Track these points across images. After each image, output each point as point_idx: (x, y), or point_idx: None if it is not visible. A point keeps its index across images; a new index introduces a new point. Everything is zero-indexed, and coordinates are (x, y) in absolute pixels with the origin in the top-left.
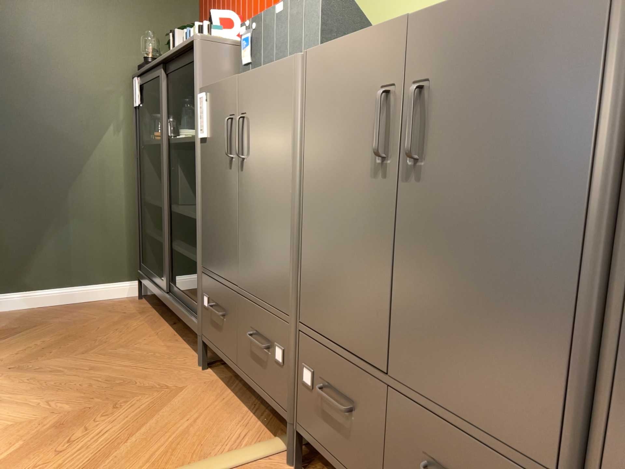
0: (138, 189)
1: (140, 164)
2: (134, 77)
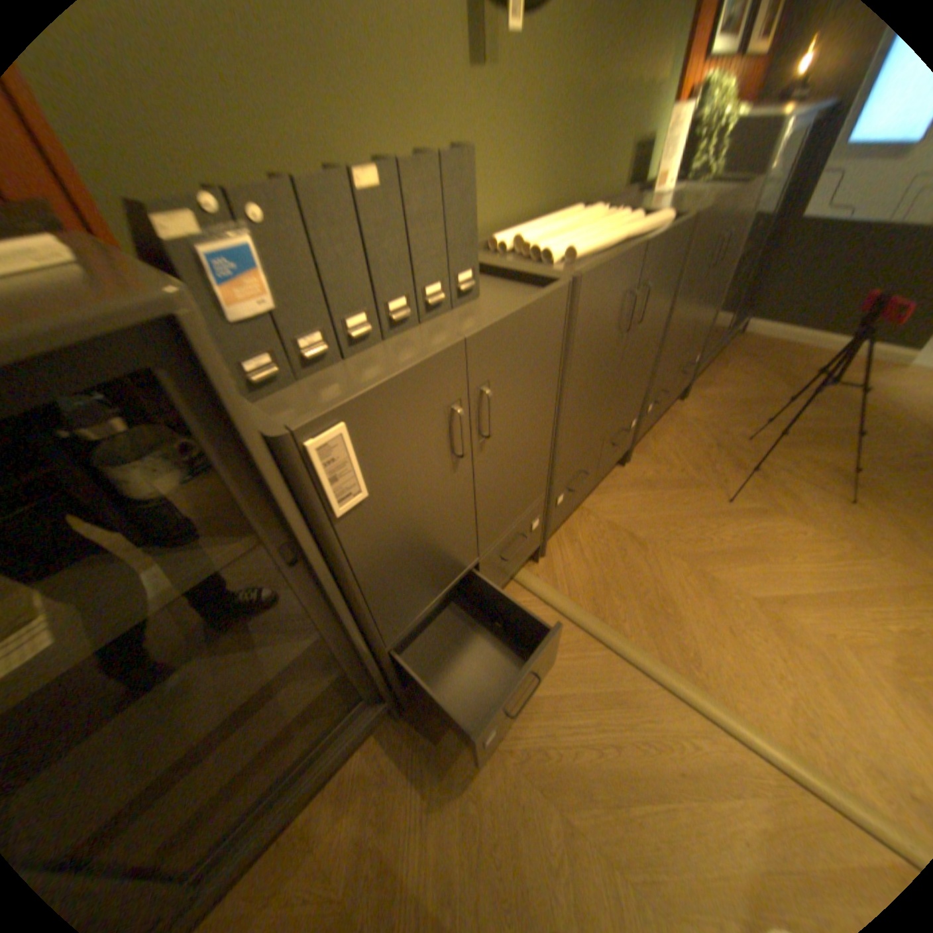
0: None
1: None
2: None
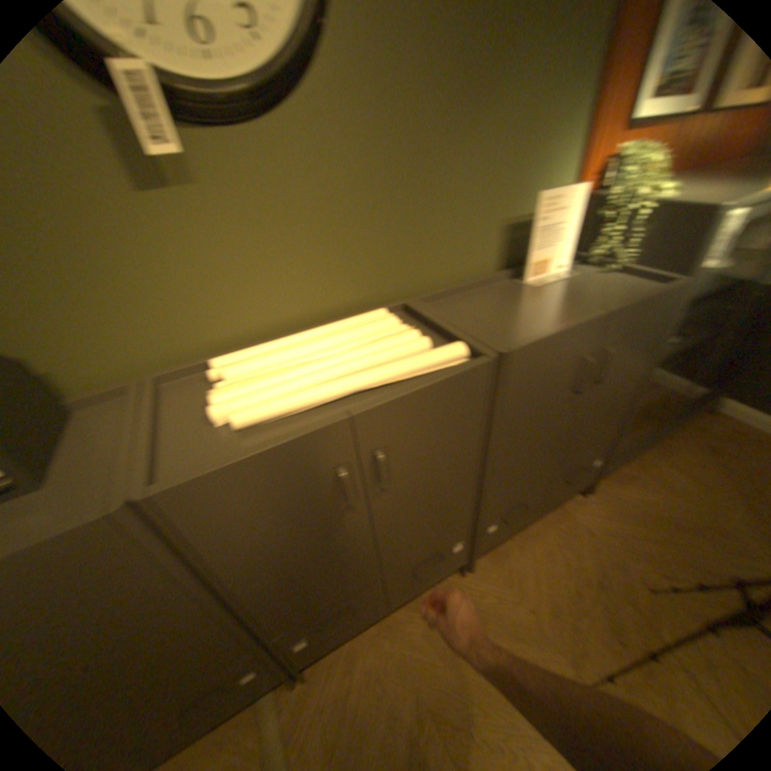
0: None
1: None
2: None
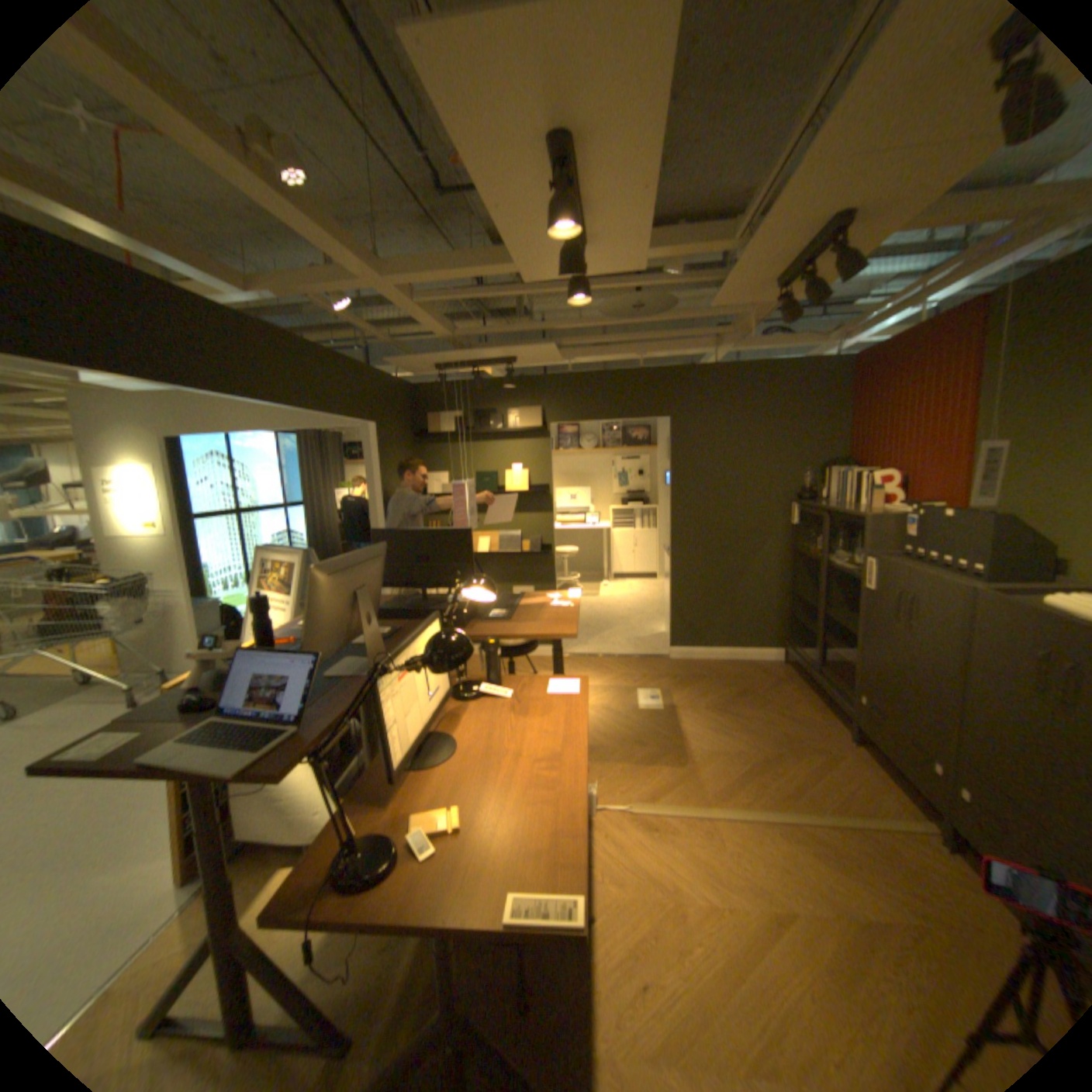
0: (792, 584)
1: (794, 566)
2: (792, 501)
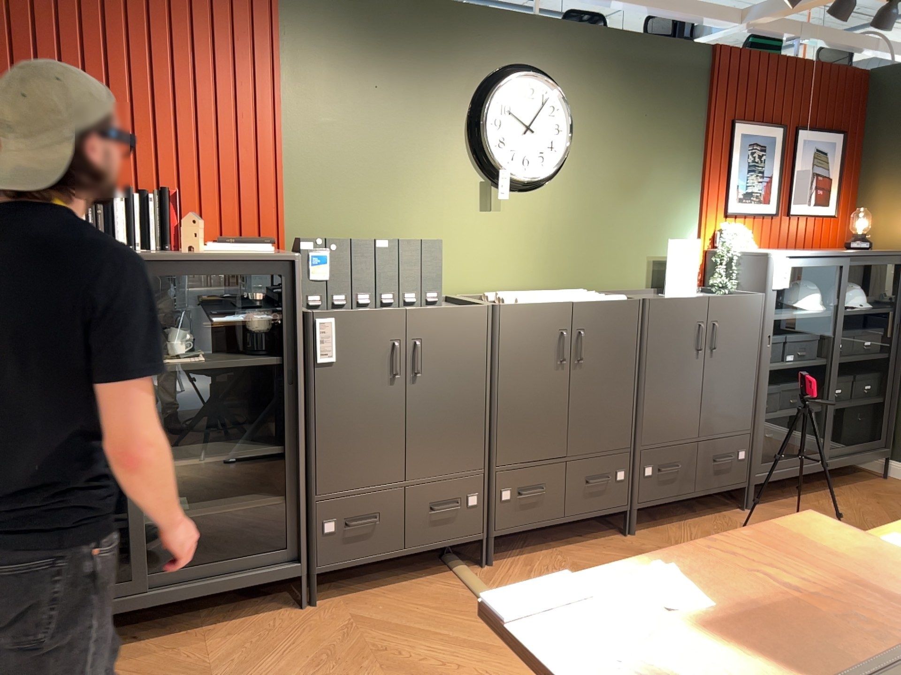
0: None
1: None
2: None
